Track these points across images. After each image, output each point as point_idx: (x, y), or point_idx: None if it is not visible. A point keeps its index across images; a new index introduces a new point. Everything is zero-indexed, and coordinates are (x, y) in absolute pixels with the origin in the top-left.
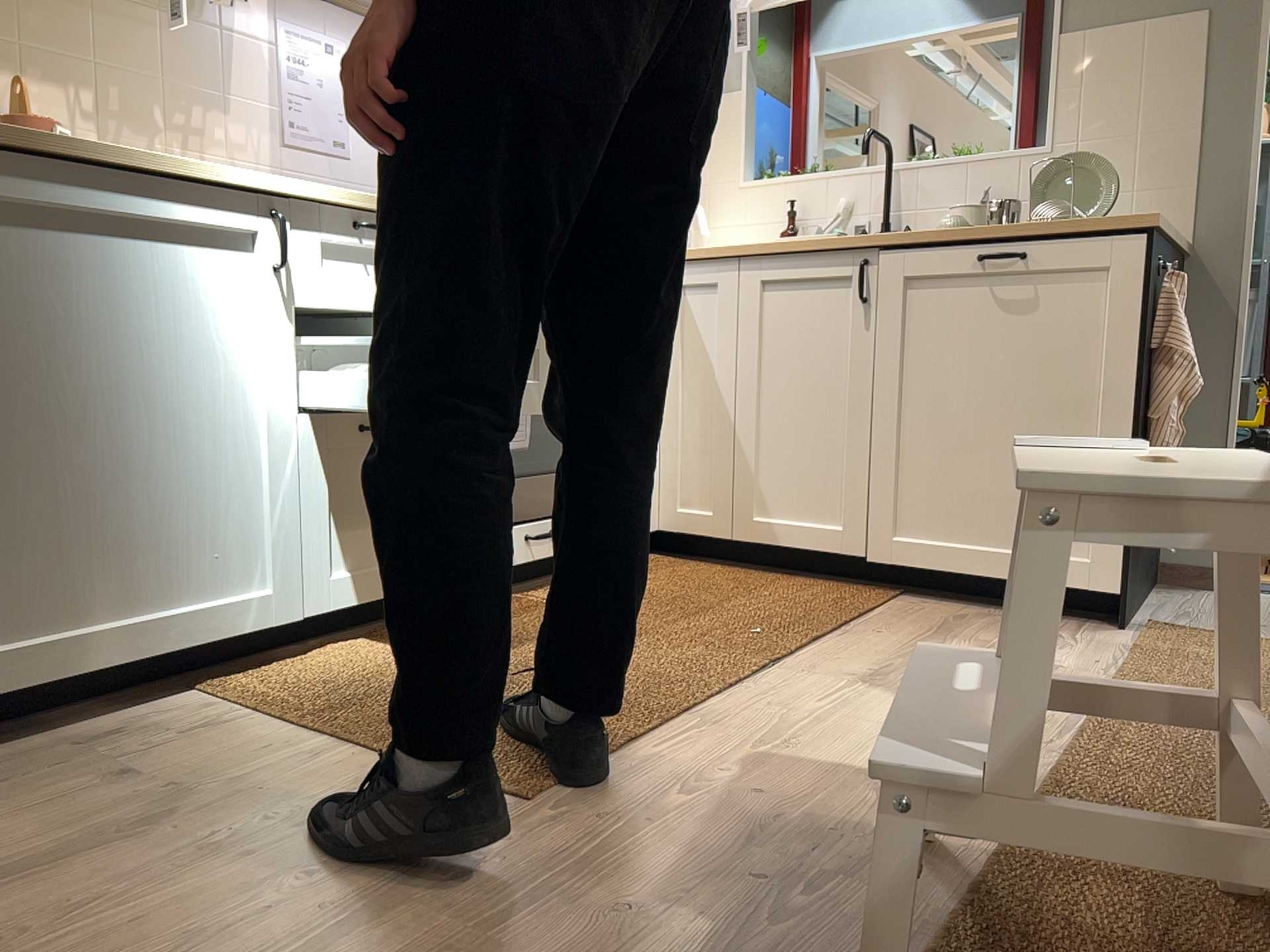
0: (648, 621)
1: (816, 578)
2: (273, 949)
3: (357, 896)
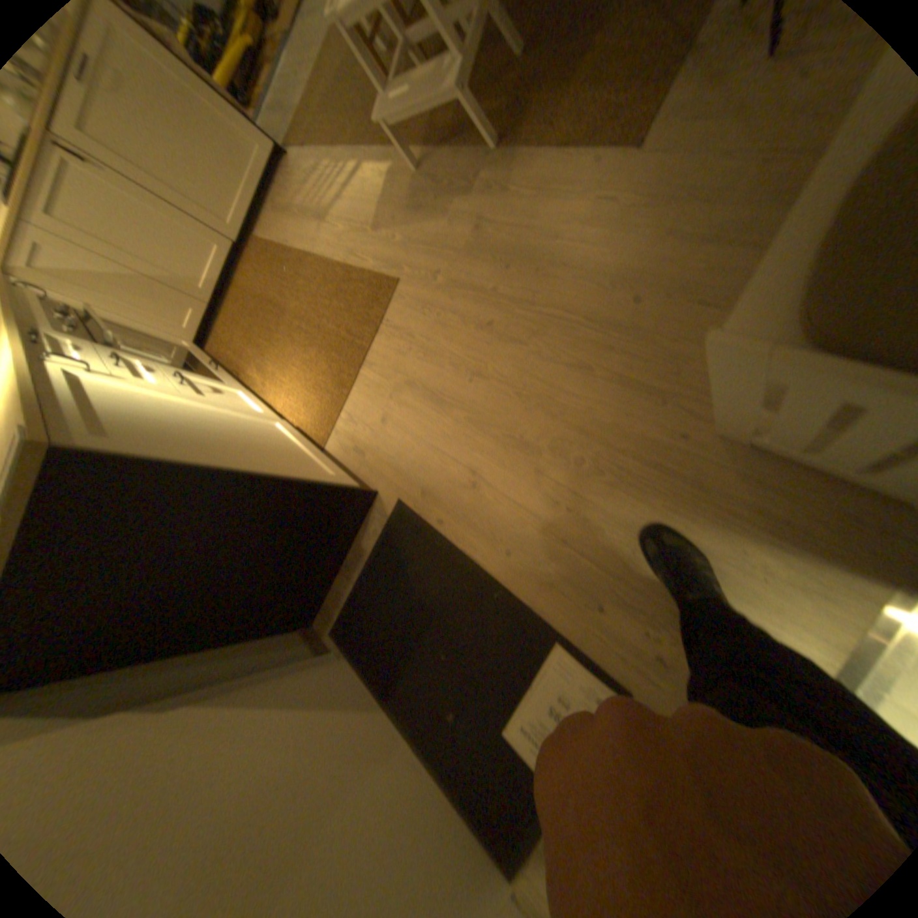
0: (275, 313)
1: (236, 272)
2: (467, 297)
3: (445, 293)
